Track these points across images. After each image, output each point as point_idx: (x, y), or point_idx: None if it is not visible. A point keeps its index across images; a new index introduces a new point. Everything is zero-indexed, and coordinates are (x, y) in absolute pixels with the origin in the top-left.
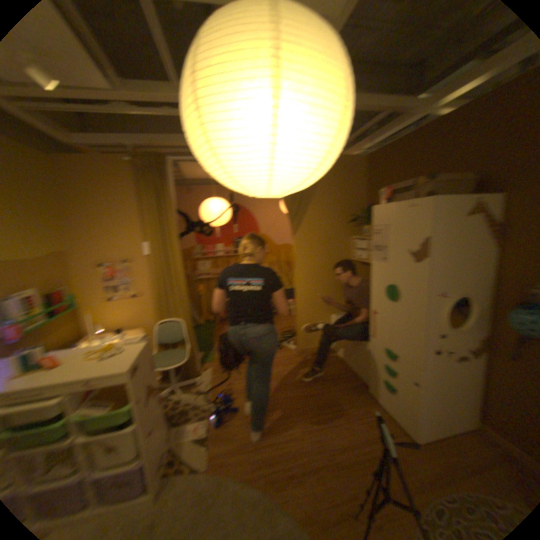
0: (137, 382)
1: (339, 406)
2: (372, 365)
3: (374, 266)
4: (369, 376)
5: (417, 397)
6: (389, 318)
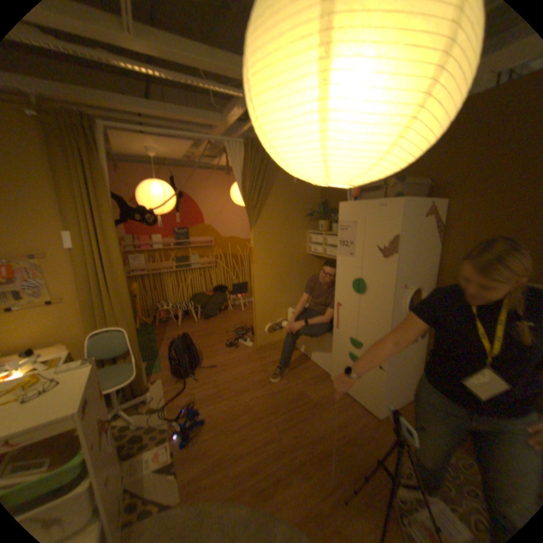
0: (91, 418)
1: (308, 397)
2: (336, 354)
3: (341, 261)
4: (331, 364)
5: (382, 379)
6: (355, 309)
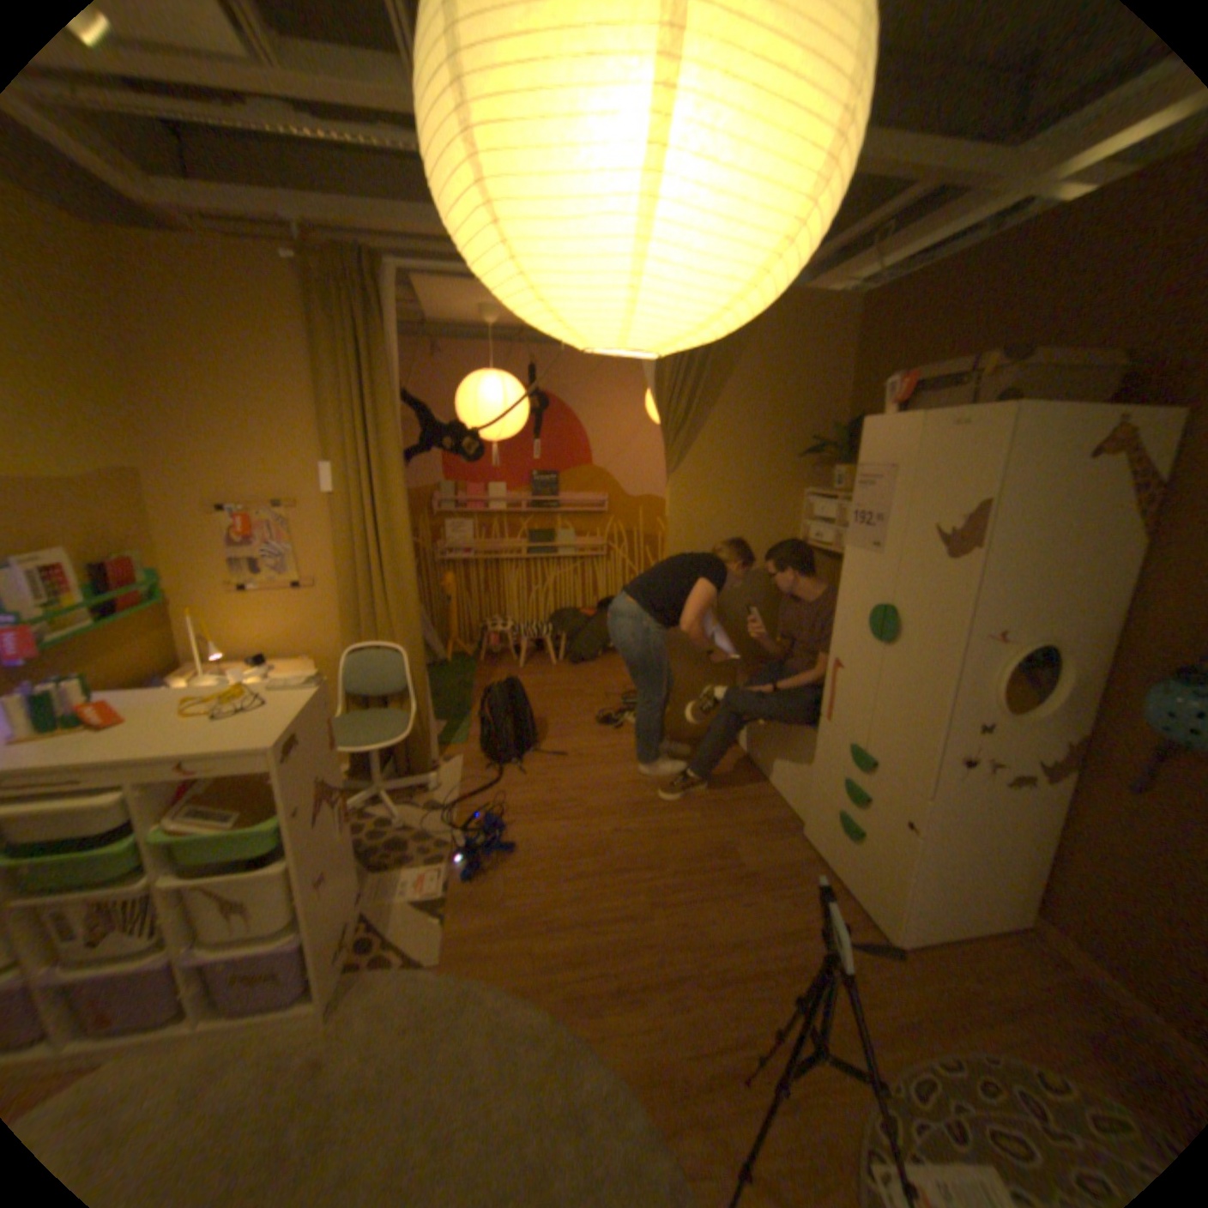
0: (301, 768)
1: (737, 857)
2: (821, 779)
3: (854, 560)
4: (810, 801)
5: (910, 853)
6: (871, 679)
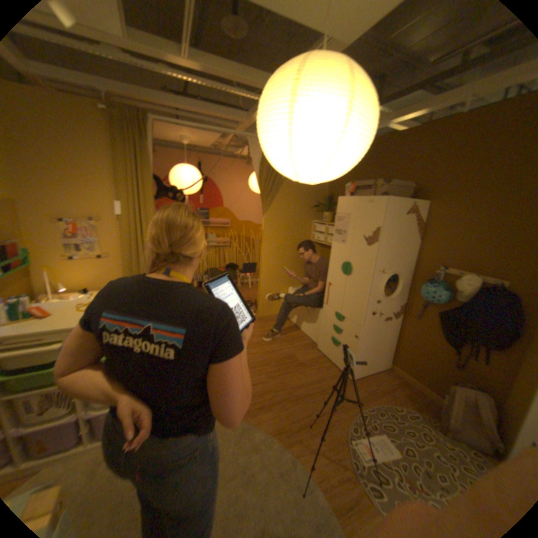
0: None
1: (295, 358)
2: (323, 326)
3: (335, 247)
4: (318, 336)
5: (356, 346)
6: (342, 288)
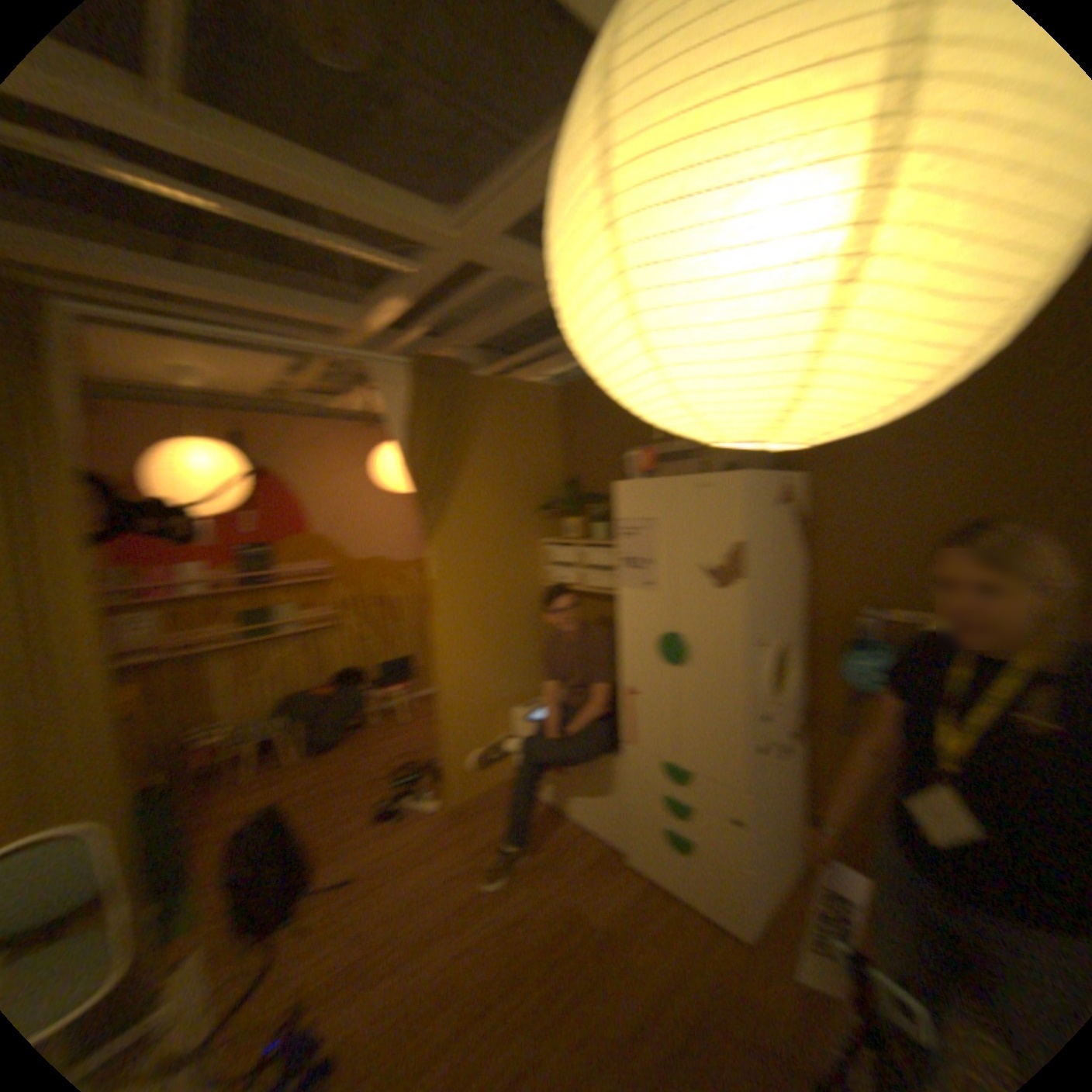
0: None
1: (582, 922)
2: (631, 803)
3: (624, 599)
4: (619, 828)
5: (738, 848)
6: (665, 699)
